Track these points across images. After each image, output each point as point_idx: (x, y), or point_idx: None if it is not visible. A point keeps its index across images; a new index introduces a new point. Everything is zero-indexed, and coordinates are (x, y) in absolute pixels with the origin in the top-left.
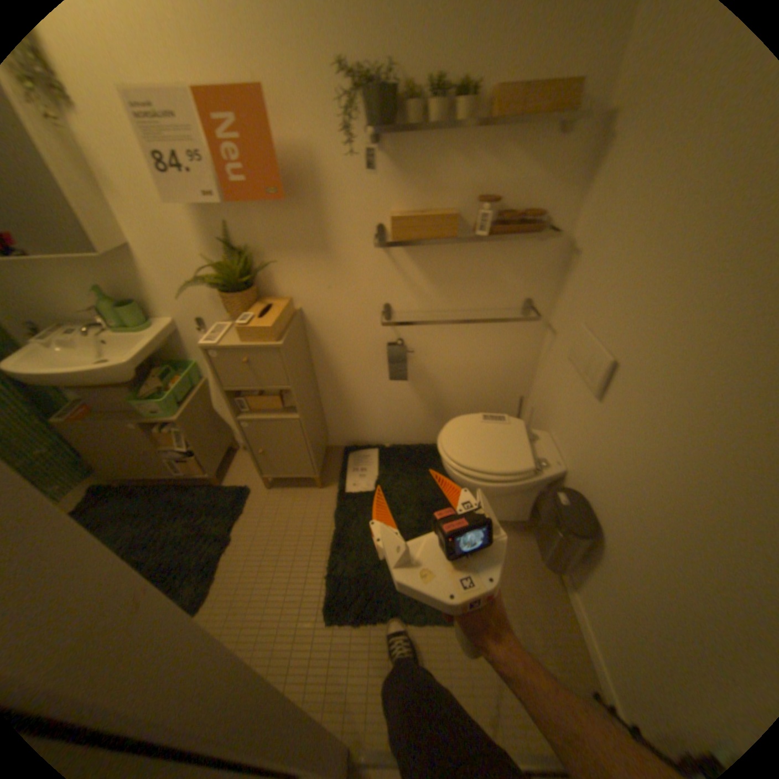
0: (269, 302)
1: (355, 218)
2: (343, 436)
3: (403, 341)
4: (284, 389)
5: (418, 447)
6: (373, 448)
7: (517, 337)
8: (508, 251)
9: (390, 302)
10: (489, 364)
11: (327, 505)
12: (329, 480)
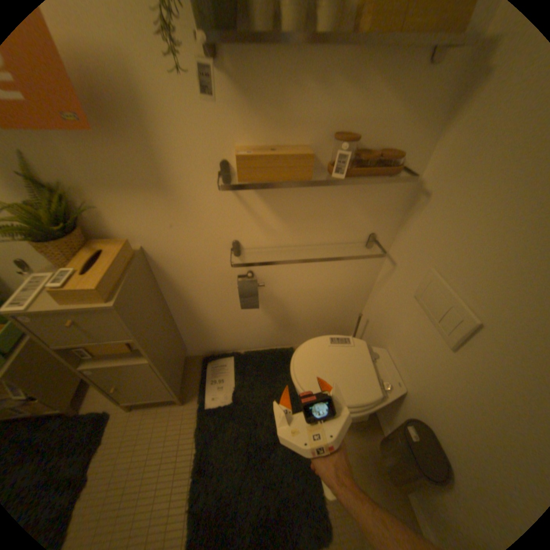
0: (96, 245)
1: (192, 150)
2: (199, 348)
3: (252, 271)
4: (123, 342)
5: (268, 352)
6: (228, 356)
7: (358, 264)
8: (357, 189)
9: (237, 238)
10: (332, 286)
11: (186, 423)
12: (188, 394)
